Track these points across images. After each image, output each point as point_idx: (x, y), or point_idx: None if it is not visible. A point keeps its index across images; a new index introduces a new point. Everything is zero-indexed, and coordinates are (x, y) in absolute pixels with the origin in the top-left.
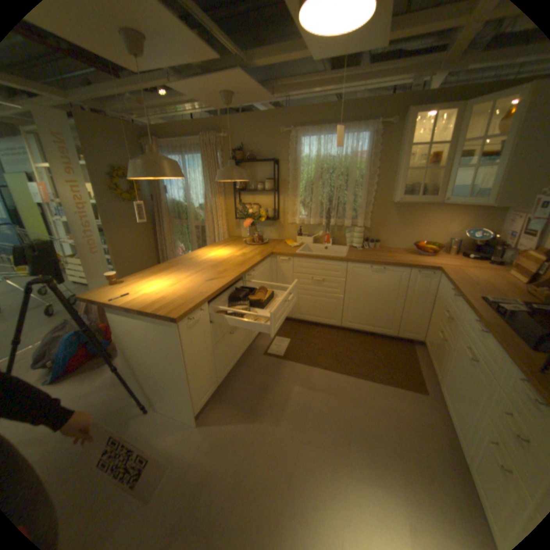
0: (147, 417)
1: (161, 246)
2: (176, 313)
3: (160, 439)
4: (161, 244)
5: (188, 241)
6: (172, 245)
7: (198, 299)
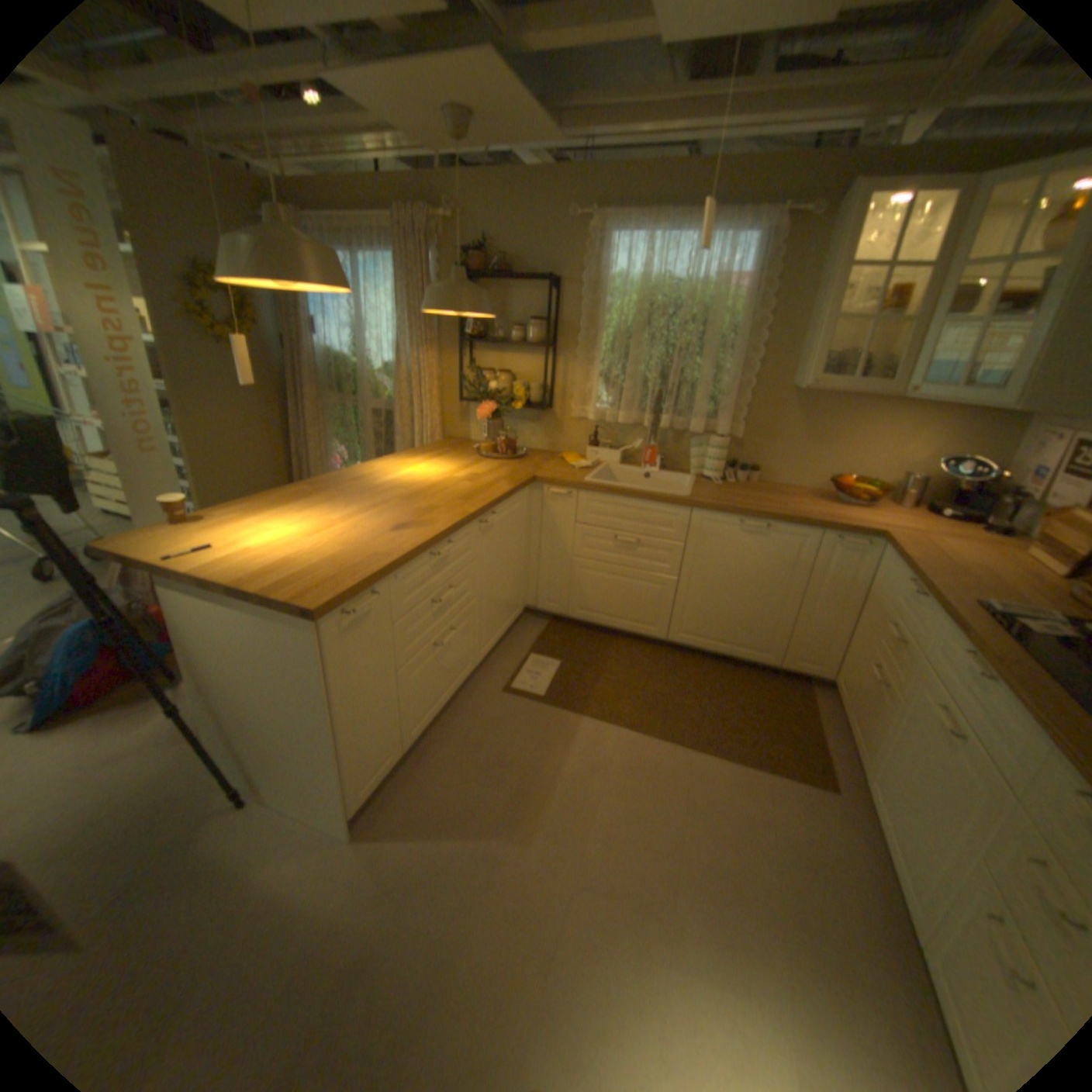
0: (245, 814)
1: (297, 448)
2: (316, 597)
3: (270, 865)
4: (296, 444)
5: (355, 442)
6: (321, 448)
7: (368, 568)
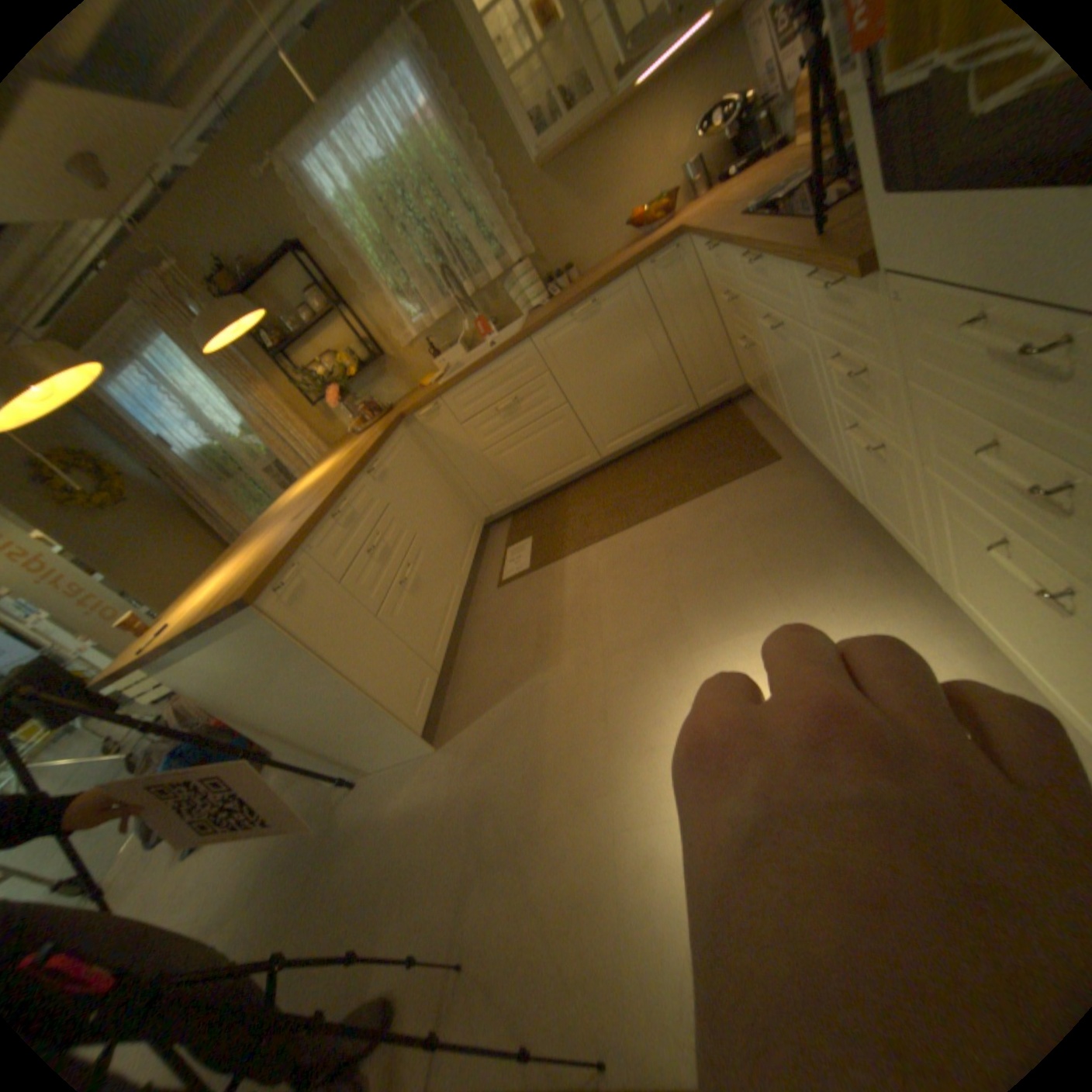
0: (359, 787)
1: None
2: (244, 589)
3: (391, 799)
4: None
5: None
6: None
7: (278, 550)
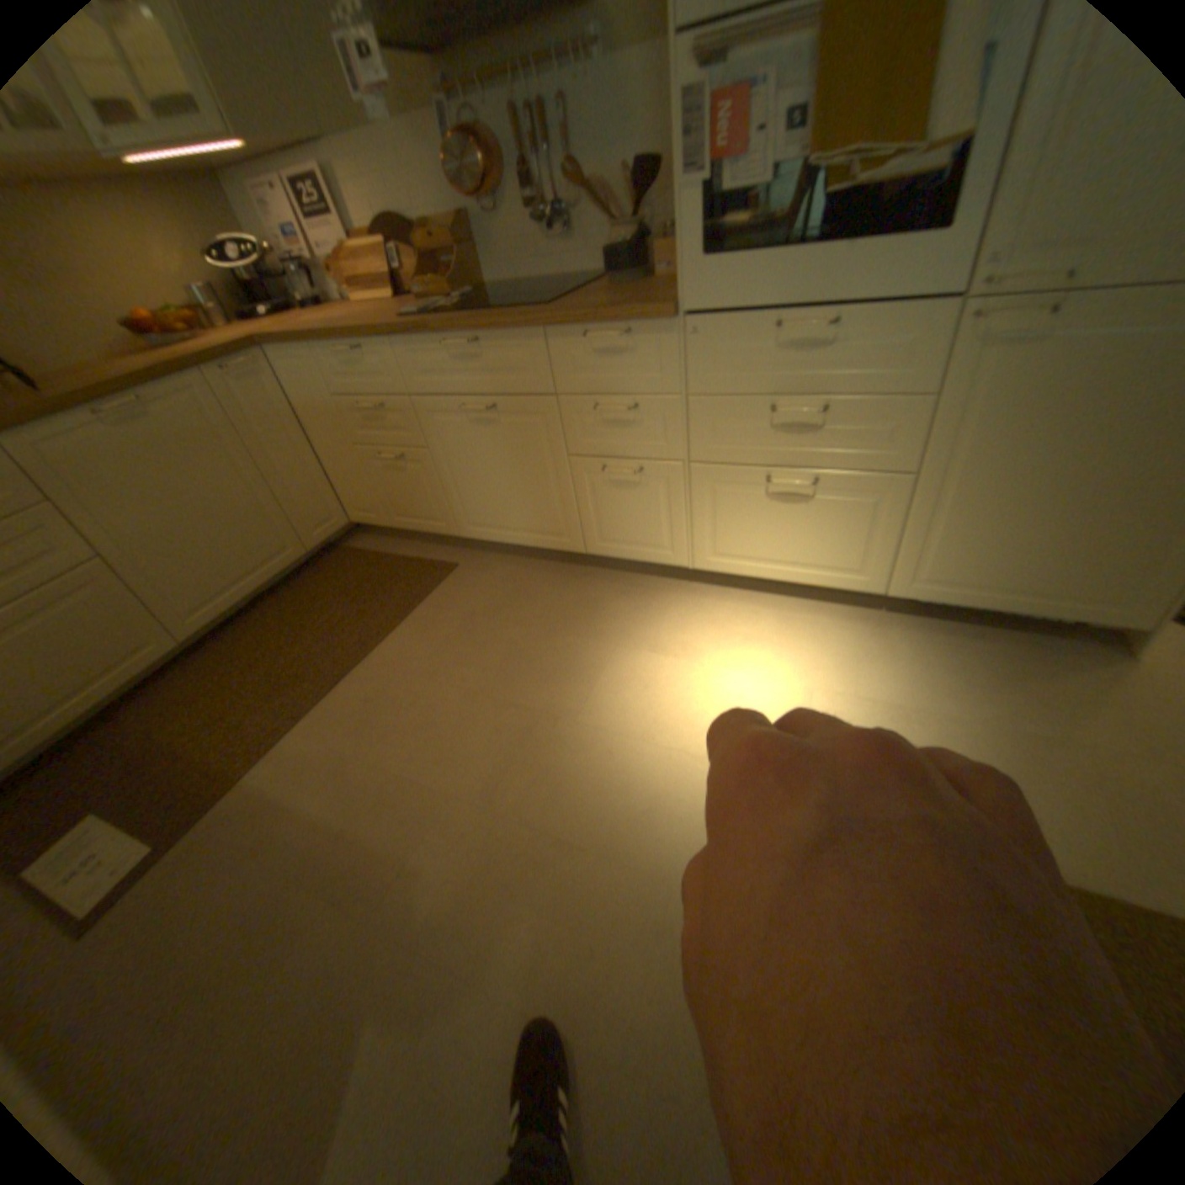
0: None
1: None
2: None
3: None
4: None
5: None
6: None
7: None
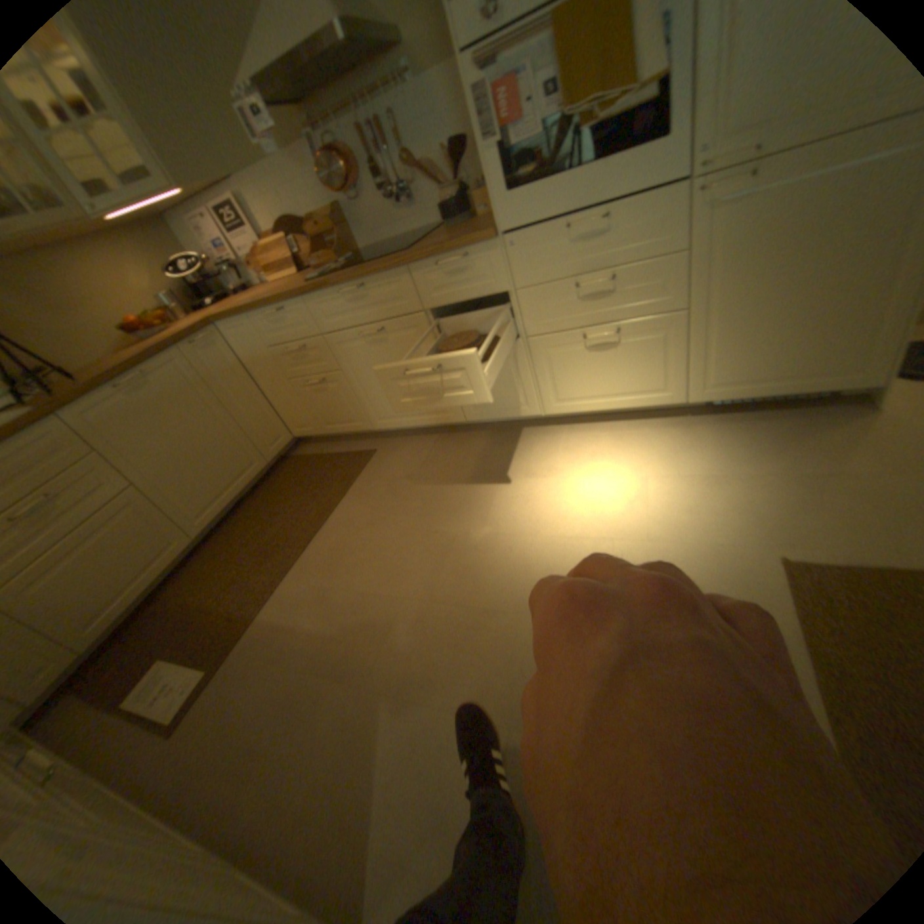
0: None
1: None
2: None
3: None
4: None
5: None
6: None
7: None
